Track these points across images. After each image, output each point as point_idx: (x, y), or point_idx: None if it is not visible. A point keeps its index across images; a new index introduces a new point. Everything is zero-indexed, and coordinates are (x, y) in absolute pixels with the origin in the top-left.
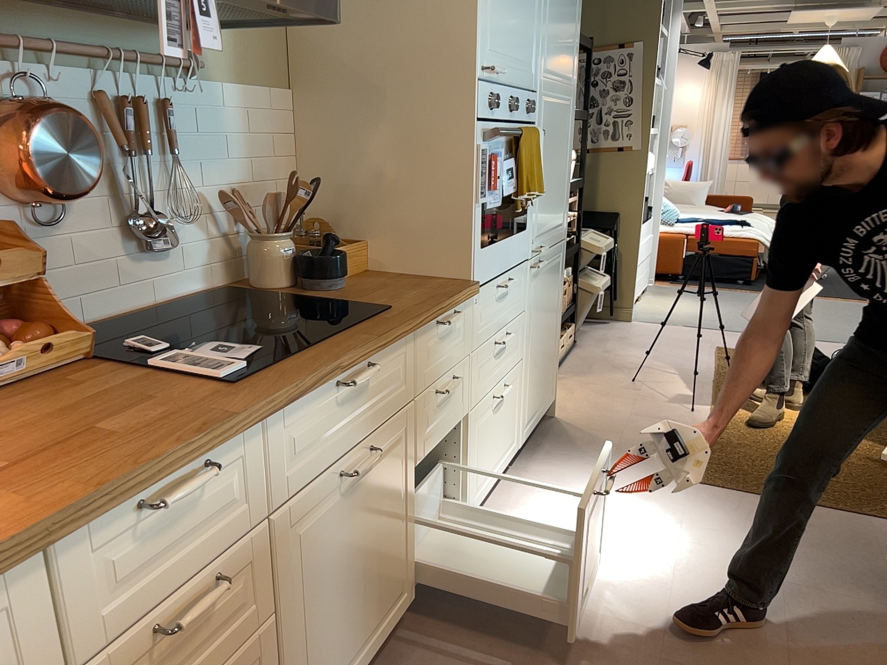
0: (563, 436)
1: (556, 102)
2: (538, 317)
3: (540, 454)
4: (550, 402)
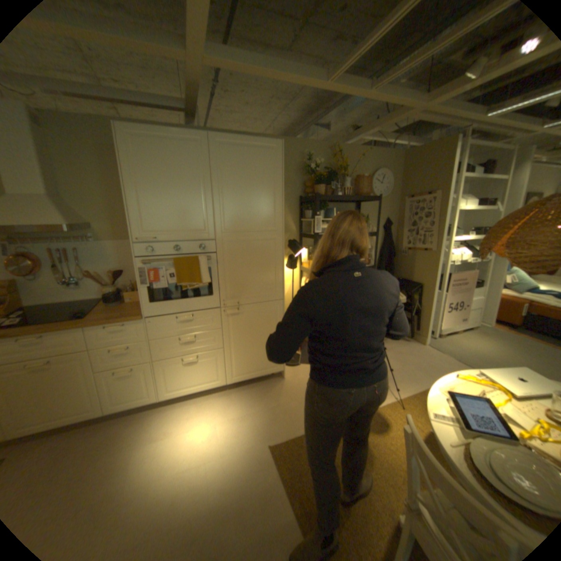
0: (268, 389)
1: (248, 240)
2: (241, 332)
3: (246, 391)
4: (273, 371)
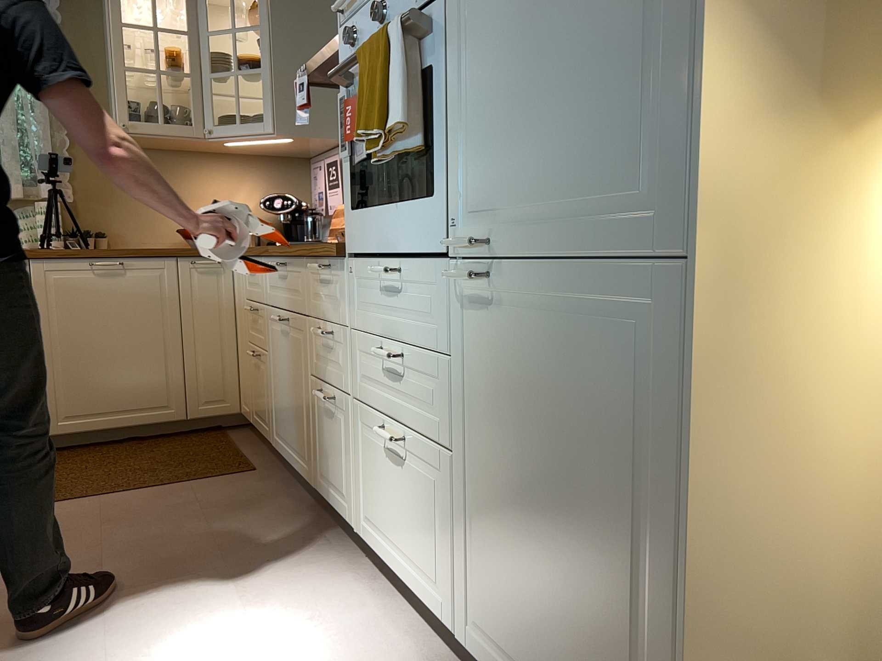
0: None
1: None
2: (504, 415)
3: None
4: None
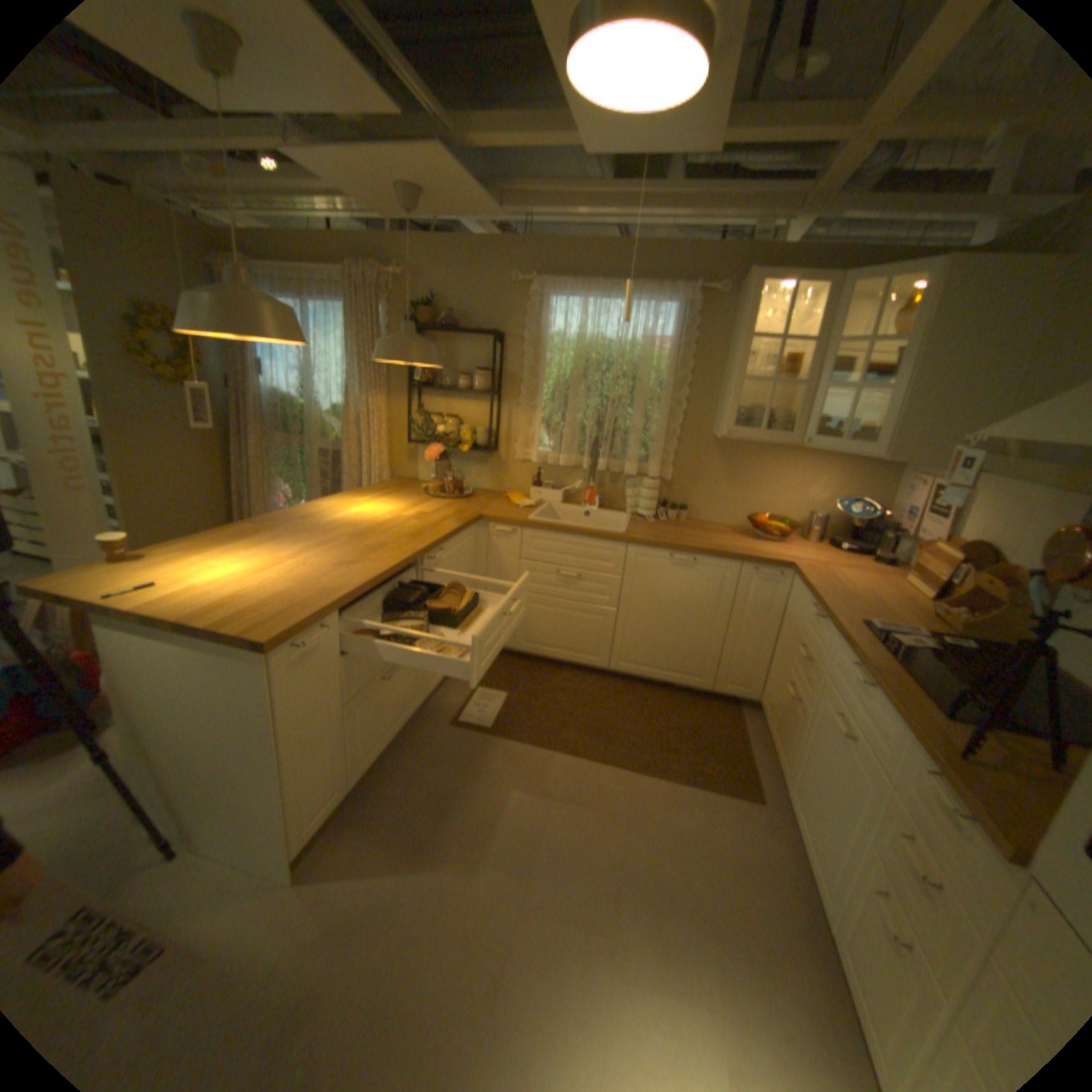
0: None
1: None
2: None
3: None
4: None
